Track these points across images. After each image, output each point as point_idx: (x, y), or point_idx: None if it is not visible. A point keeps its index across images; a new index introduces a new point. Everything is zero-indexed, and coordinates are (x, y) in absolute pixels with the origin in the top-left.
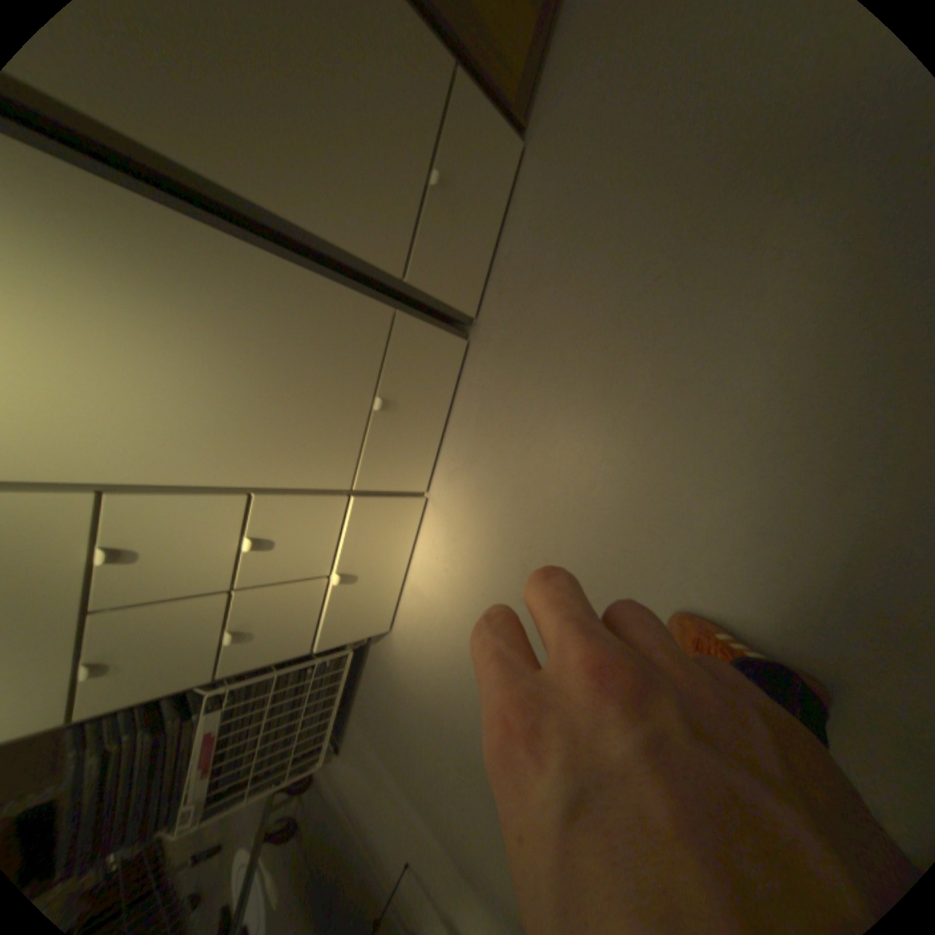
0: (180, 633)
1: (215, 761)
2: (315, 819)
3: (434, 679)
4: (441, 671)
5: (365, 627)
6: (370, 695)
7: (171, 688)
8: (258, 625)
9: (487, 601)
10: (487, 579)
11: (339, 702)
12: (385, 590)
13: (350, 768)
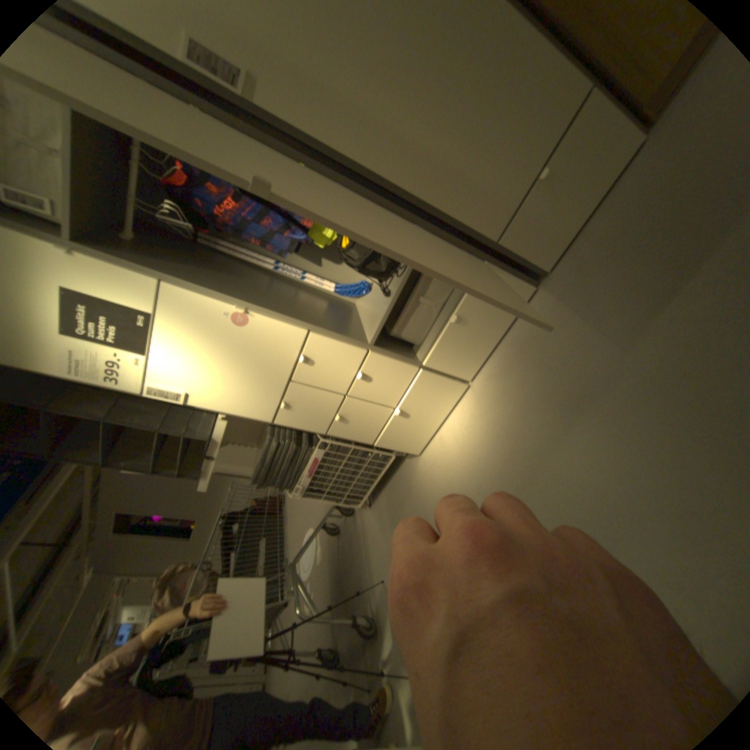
0: (320, 404)
1: (315, 472)
2: (348, 533)
3: (432, 494)
4: (438, 492)
5: (405, 445)
6: (396, 485)
7: (309, 427)
8: (352, 416)
9: (479, 465)
10: (485, 452)
11: (379, 479)
12: (423, 430)
13: (372, 517)
